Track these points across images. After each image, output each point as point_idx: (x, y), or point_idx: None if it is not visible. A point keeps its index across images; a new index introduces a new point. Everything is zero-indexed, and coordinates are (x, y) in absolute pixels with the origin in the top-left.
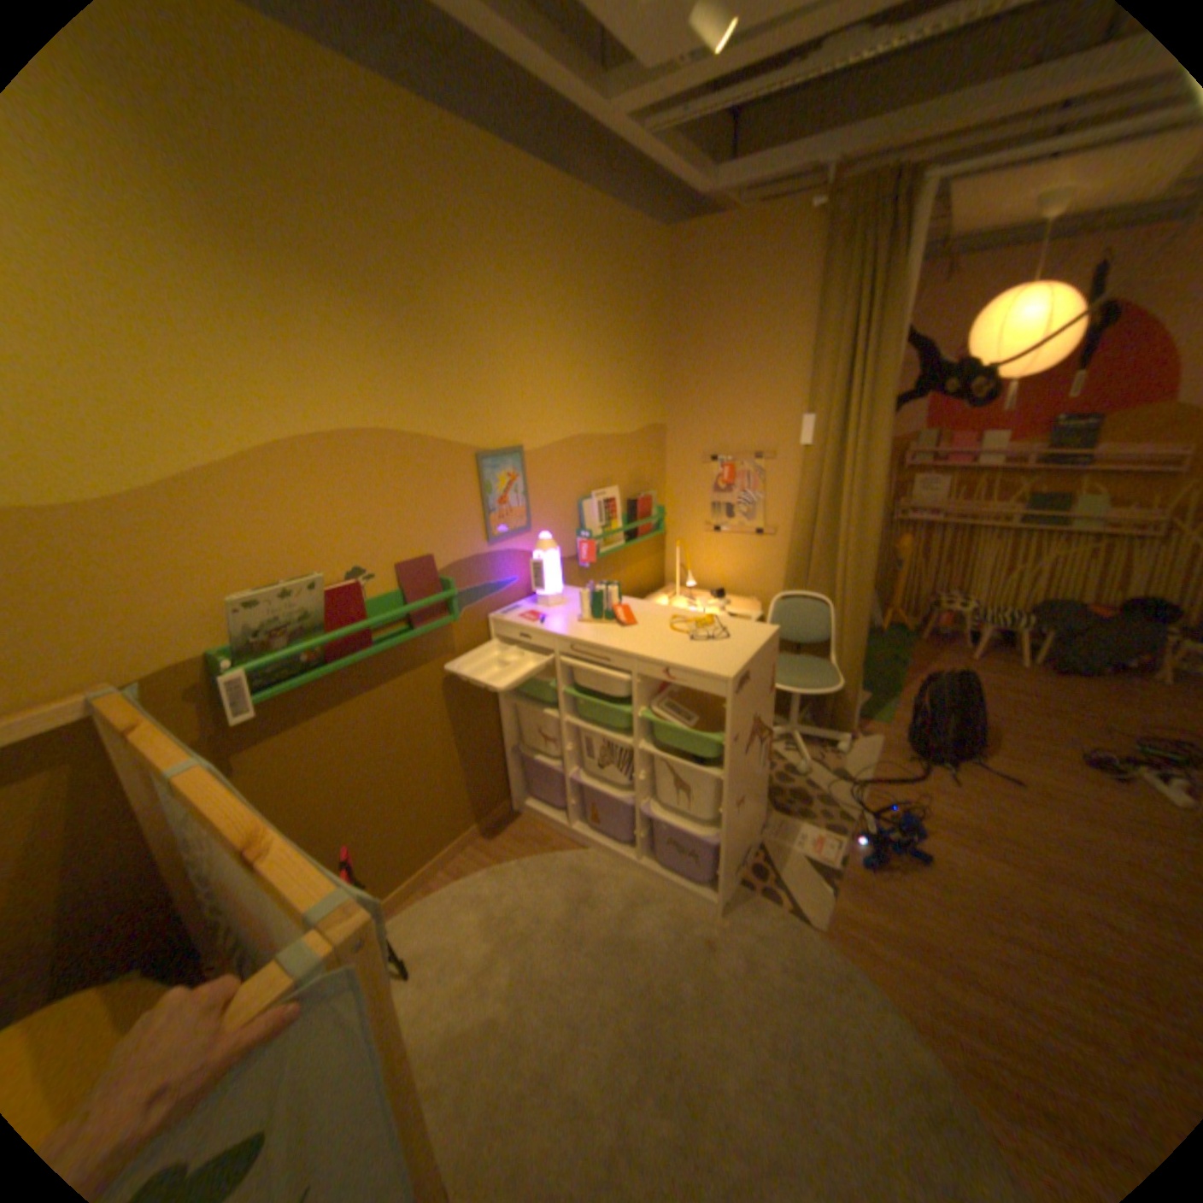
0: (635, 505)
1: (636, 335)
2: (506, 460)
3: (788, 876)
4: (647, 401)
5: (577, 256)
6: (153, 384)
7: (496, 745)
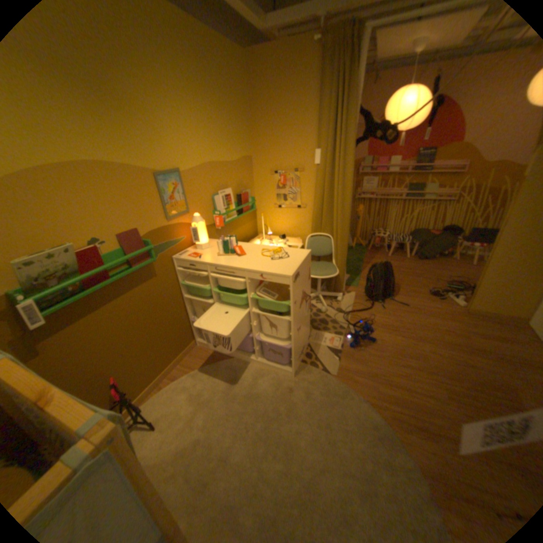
0: (240, 197)
1: (232, 108)
2: (170, 176)
3: (320, 355)
4: (241, 144)
5: (196, 62)
6: None
7: (184, 317)
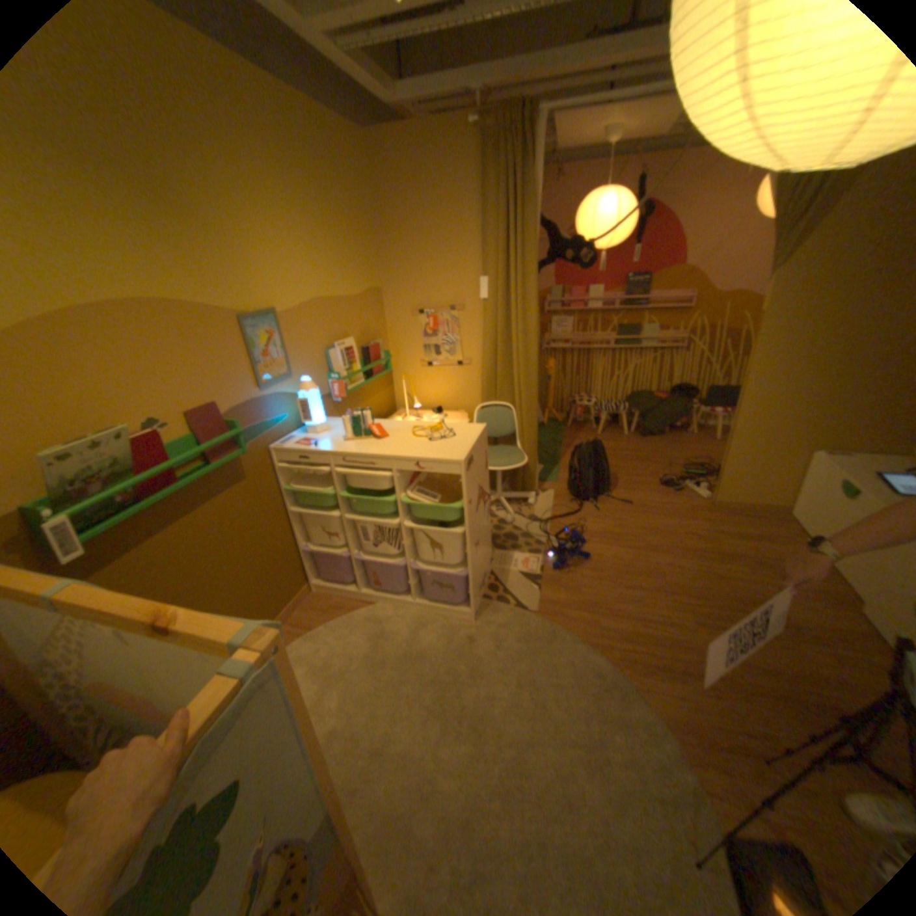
0: (369, 351)
1: (351, 217)
2: (264, 321)
3: (510, 586)
4: (366, 270)
5: (296, 150)
6: None
7: (292, 546)
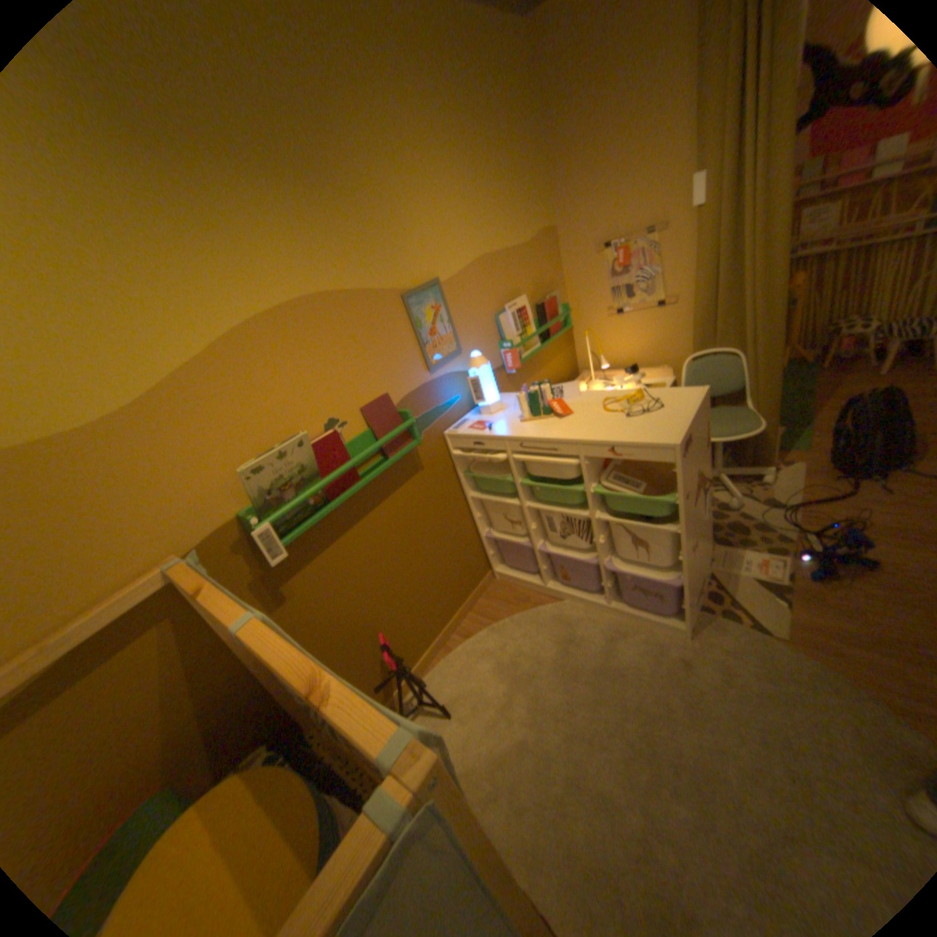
0: (543, 307)
1: (514, 143)
2: (427, 294)
3: (742, 598)
4: (535, 207)
5: (446, 73)
6: (122, 299)
7: (472, 533)
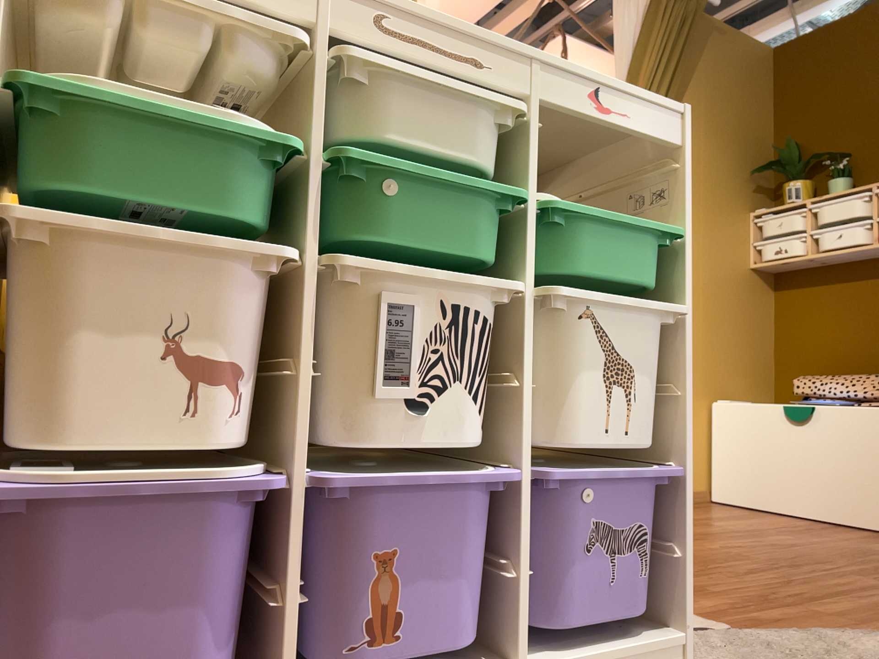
0: None
1: None
2: None
3: None
4: None
5: None
6: None
7: None
